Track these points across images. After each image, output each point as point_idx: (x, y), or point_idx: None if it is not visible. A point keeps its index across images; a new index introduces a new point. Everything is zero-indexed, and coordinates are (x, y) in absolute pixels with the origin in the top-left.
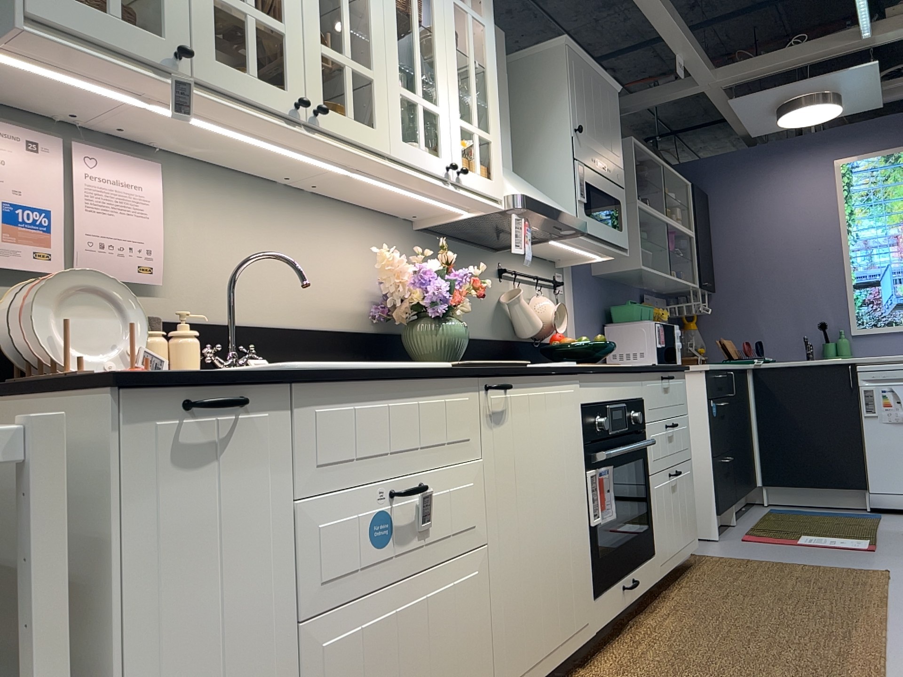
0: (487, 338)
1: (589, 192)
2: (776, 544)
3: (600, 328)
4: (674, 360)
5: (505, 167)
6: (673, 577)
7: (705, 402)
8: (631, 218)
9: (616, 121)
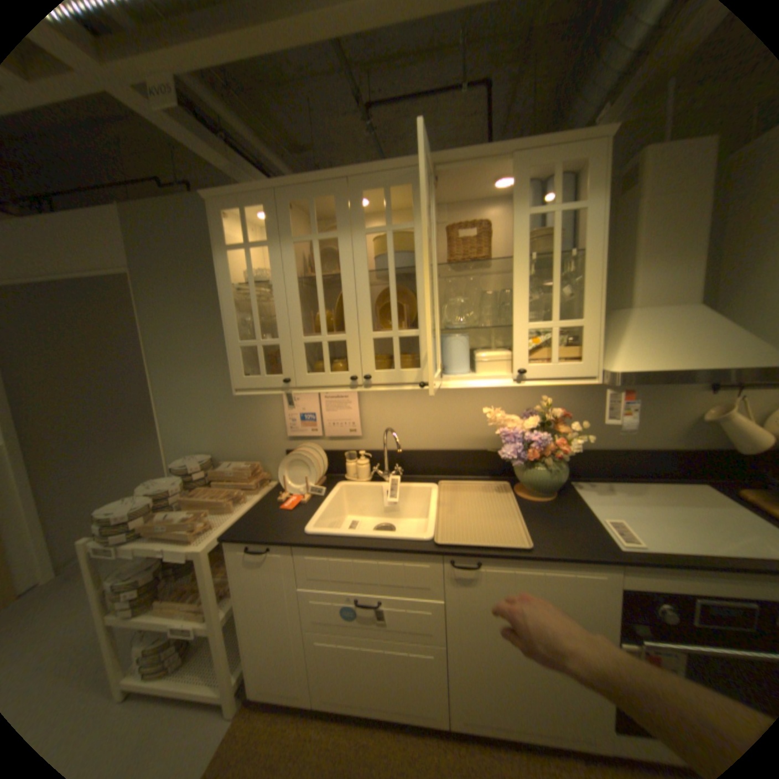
0: (670, 449)
1: None
2: None
3: None
4: None
5: (676, 306)
6: None
7: None
8: None
9: None
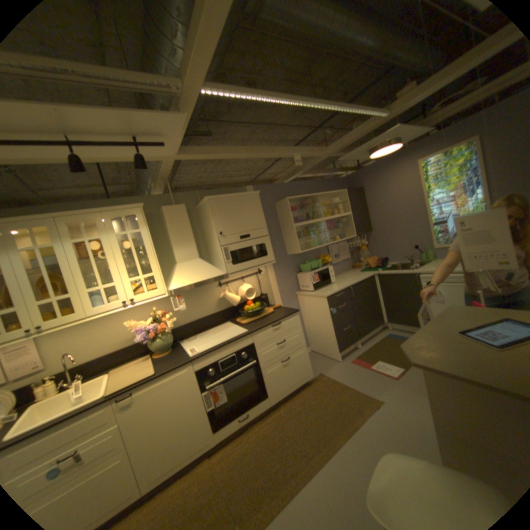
0: (214, 313)
1: (239, 251)
2: (361, 369)
3: (294, 275)
4: (328, 282)
5: (191, 260)
6: (296, 393)
7: (328, 309)
8: (293, 232)
9: (255, 209)
